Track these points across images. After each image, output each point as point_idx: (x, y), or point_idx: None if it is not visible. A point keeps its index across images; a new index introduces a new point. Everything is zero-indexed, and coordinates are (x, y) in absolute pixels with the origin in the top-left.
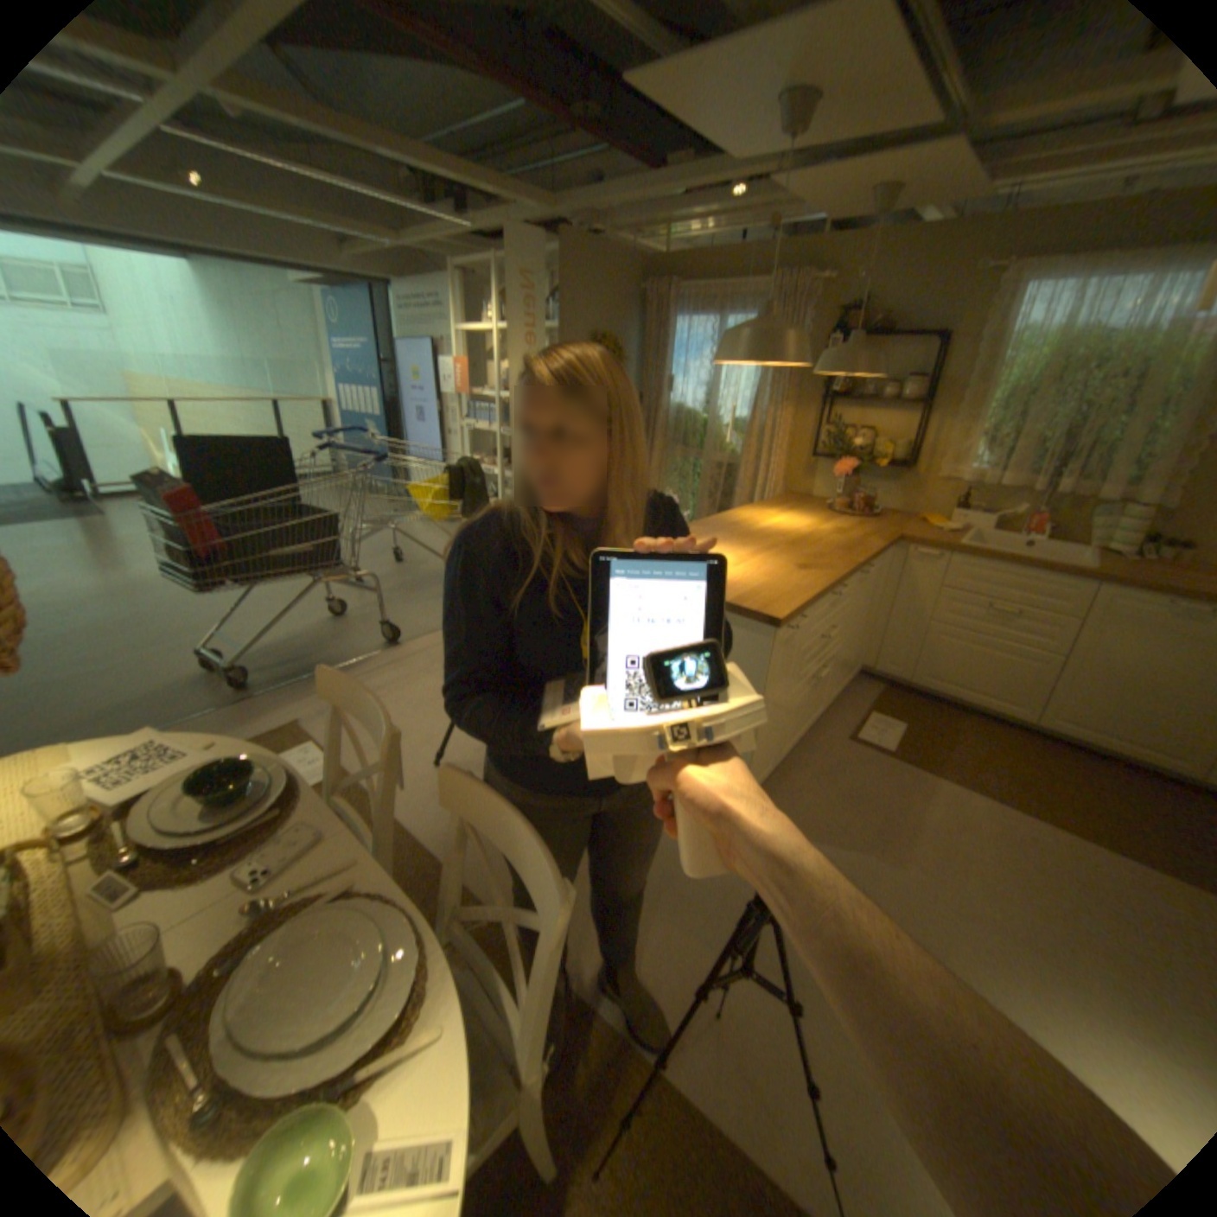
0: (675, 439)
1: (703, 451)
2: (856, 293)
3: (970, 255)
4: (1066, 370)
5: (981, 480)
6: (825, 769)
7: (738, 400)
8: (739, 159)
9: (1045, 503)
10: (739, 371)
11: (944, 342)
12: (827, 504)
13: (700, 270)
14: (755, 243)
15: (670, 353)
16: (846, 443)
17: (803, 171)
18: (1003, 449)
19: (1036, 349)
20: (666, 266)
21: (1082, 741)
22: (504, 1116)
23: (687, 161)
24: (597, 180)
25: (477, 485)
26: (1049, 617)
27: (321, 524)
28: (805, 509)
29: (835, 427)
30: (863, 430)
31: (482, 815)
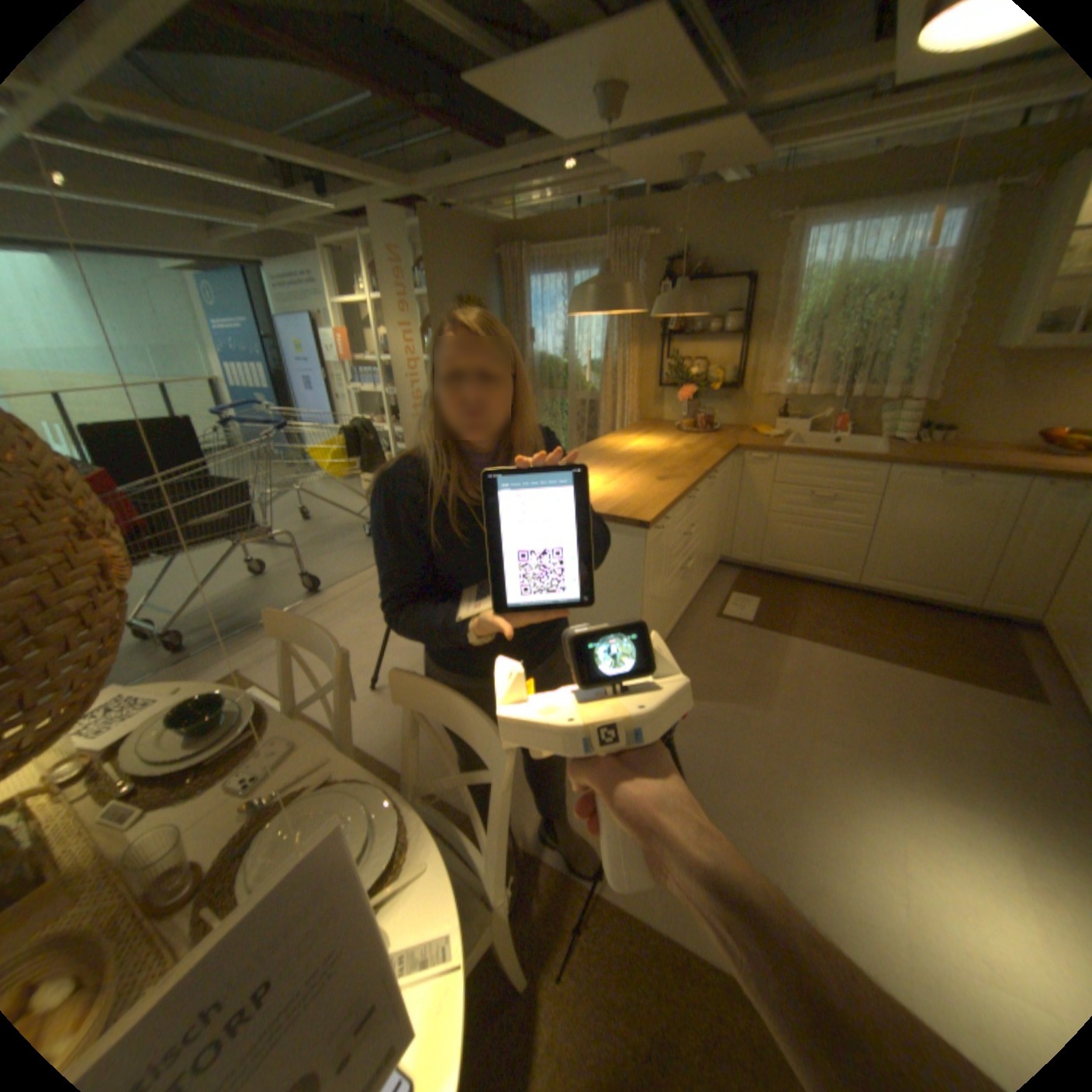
0: (542, 383)
1: (567, 391)
2: (677, 246)
3: (763, 209)
4: (847, 298)
5: (794, 393)
6: (700, 643)
7: (592, 345)
8: (566, 138)
9: (844, 406)
10: (589, 319)
11: (751, 282)
12: (675, 426)
13: (545, 235)
14: (589, 208)
15: (528, 309)
16: (685, 373)
17: (621, 147)
18: (807, 366)
19: (822, 282)
20: (514, 232)
21: (891, 591)
22: (481, 932)
23: (522, 142)
24: (445, 161)
25: (371, 442)
26: (856, 496)
27: (232, 492)
28: (658, 432)
29: (674, 360)
30: (697, 360)
31: (429, 705)
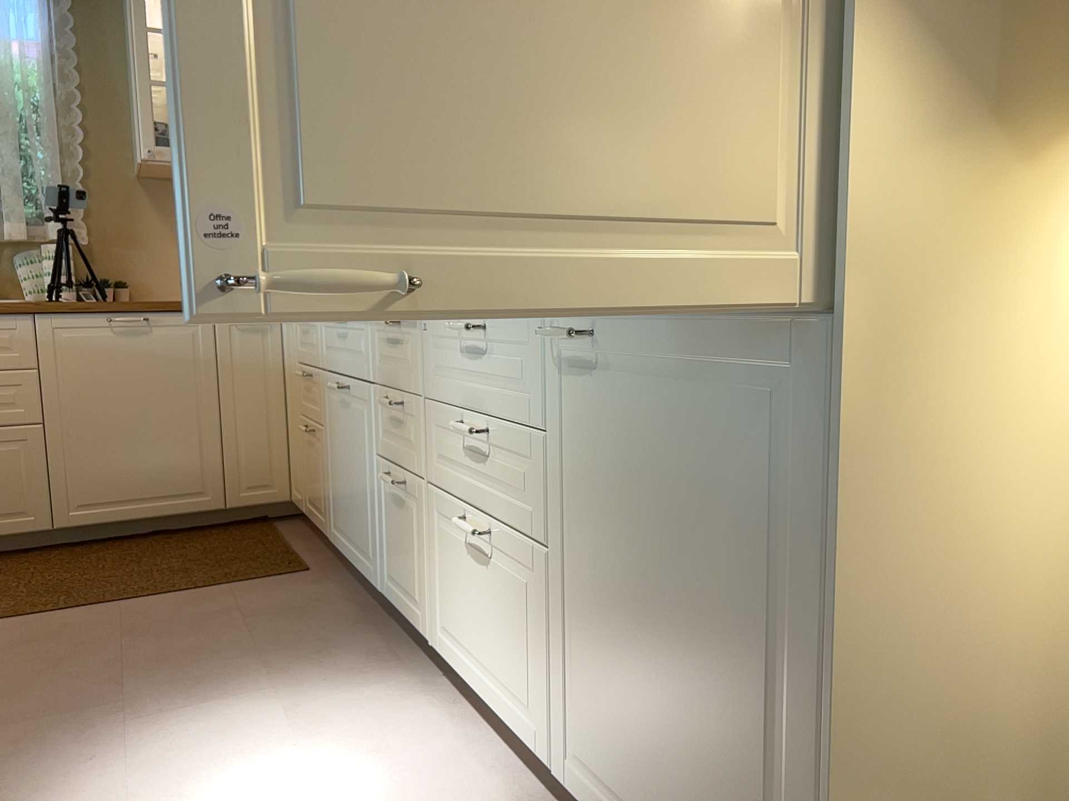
0: None
1: None
2: None
3: None
4: None
5: None
6: None
7: None
8: None
9: None
10: None
11: None
12: None
13: None
14: None
15: None
16: None
17: None
18: None
19: None
20: None
21: (107, 523)
22: None
23: None
24: None
25: None
26: None
27: None
28: None
29: None
30: None
31: None
